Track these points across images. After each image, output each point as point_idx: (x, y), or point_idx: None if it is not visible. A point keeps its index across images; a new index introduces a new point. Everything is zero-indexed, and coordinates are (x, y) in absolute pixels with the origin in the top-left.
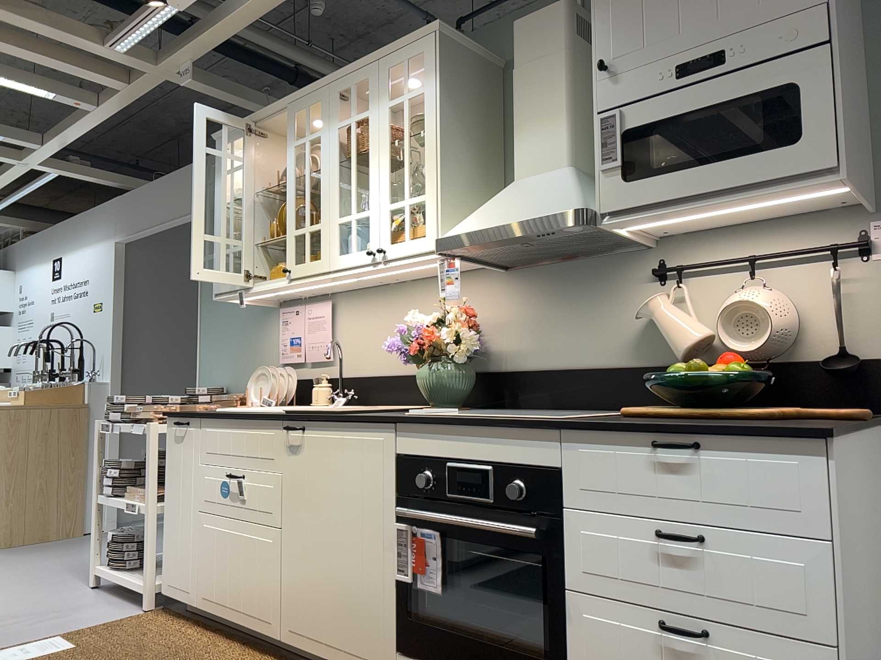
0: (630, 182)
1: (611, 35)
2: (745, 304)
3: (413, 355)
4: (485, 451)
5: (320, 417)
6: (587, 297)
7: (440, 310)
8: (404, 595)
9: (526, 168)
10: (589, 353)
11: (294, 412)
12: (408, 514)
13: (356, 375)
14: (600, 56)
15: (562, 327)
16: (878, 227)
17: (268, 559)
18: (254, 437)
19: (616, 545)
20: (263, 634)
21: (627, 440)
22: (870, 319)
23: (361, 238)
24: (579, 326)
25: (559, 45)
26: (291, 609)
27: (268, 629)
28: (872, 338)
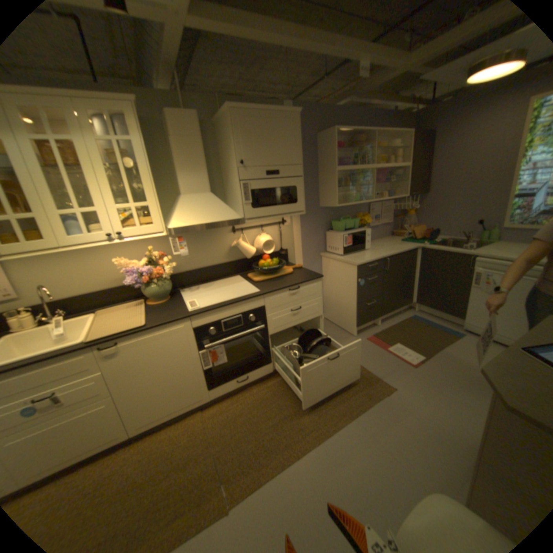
0: (255, 209)
1: (243, 150)
2: (266, 241)
3: (142, 282)
4: (237, 311)
5: (135, 332)
6: (208, 240)
7: (147, 257)
8: (208, 372)
9: (190, 190)
10: (211, 260)
11: (90, 338)
12: (213, 345)
13: (53, 300)
14: (239, 157)
15: (199, 253)
16: (286, 217)
17: (105, 415)
18: (60, 367)
19: (281, 318)
20: (112, 446)
21: (282, 292)
22: (285, 240)
23: (81, 223)
24: (206, 251)
25: (198, 133)
26: (135, 421)
27: (117, 441)
28: (286, 245)
